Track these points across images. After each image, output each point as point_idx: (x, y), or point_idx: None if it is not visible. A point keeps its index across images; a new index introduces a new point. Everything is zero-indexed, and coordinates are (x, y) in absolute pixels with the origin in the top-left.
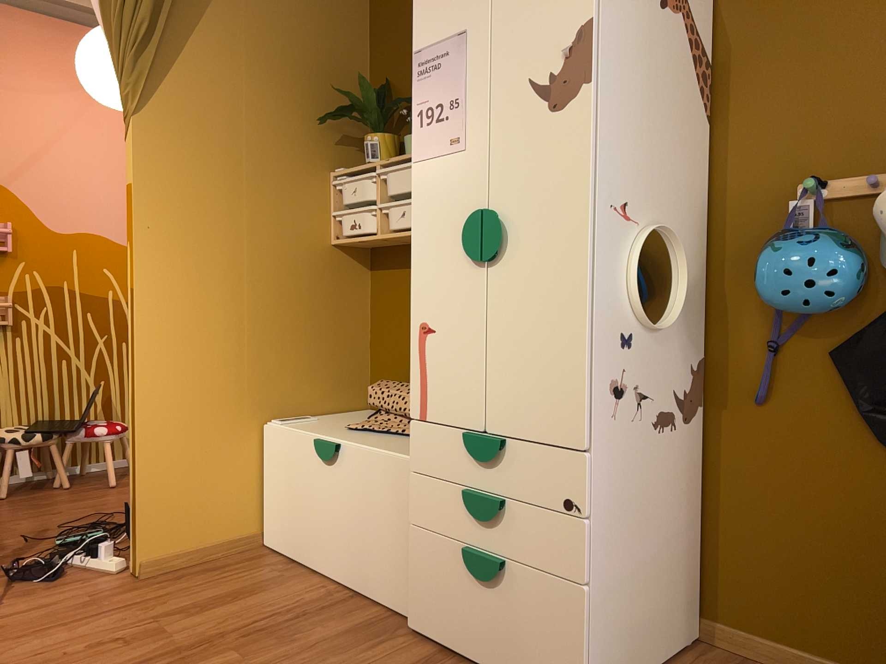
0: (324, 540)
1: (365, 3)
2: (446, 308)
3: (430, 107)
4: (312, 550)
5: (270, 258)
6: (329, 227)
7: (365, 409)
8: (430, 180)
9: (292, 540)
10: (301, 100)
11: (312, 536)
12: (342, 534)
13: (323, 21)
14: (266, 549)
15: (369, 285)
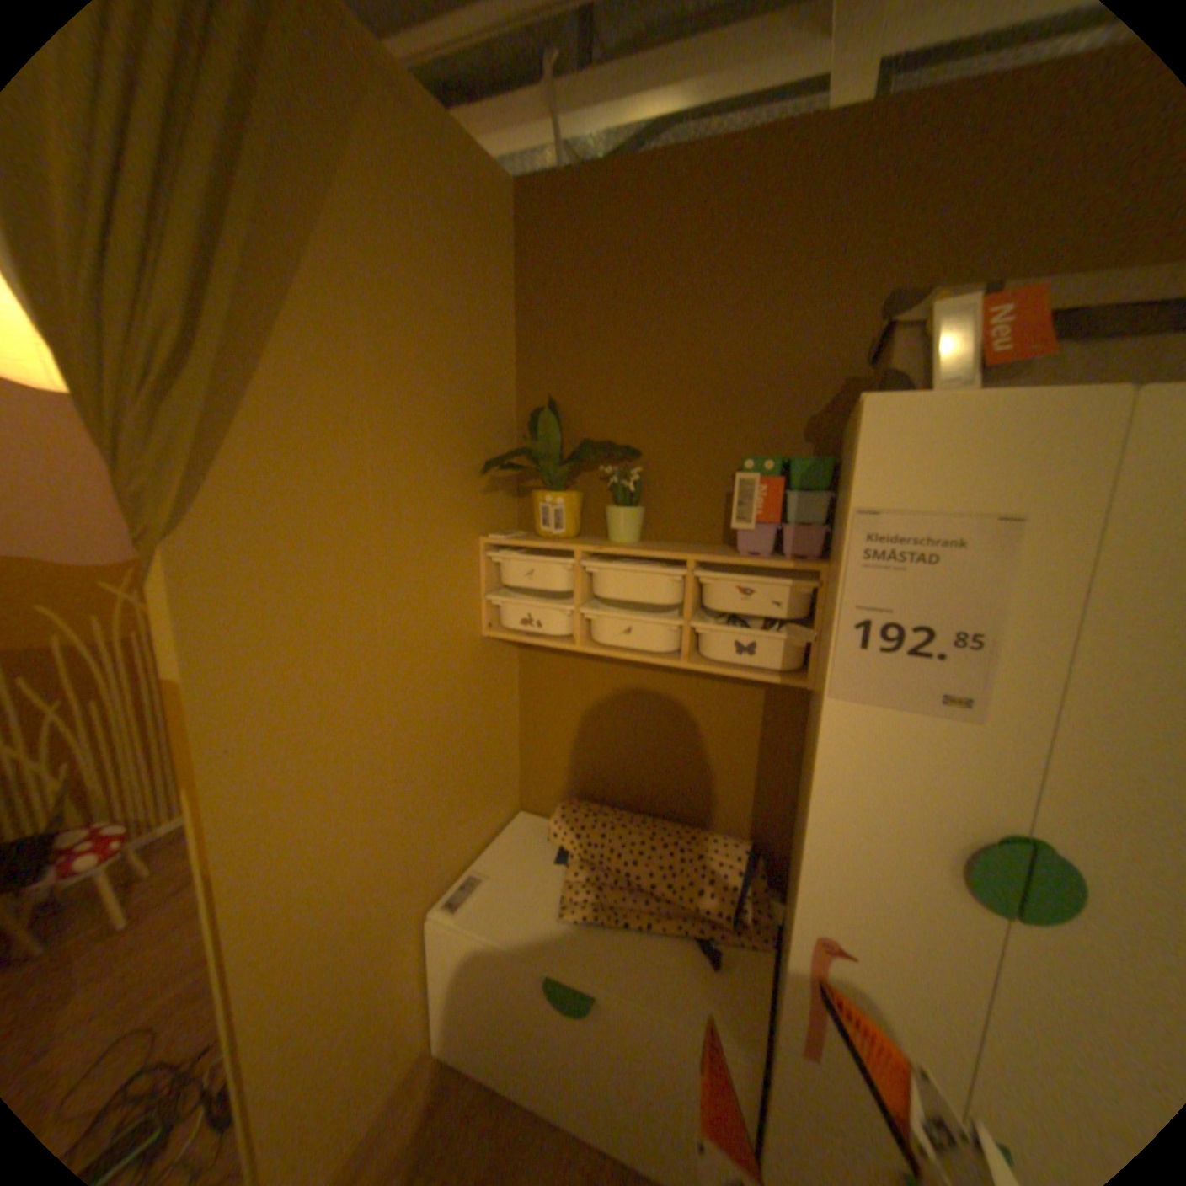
0: (560, 1091)
1: (510, 265)
2: (894, 942)
3: (894, 622)
4: (536, 1093)
5: (418, 694)
6: (482, 613)
7: (518, 811)
8: (875, 741)
9: (493, 1069)
10: (443, 435)
11: (536, 1078)
12: (600, 1097)
13: (465, 298)
14: (440, 1062)
15: (518, 667)
